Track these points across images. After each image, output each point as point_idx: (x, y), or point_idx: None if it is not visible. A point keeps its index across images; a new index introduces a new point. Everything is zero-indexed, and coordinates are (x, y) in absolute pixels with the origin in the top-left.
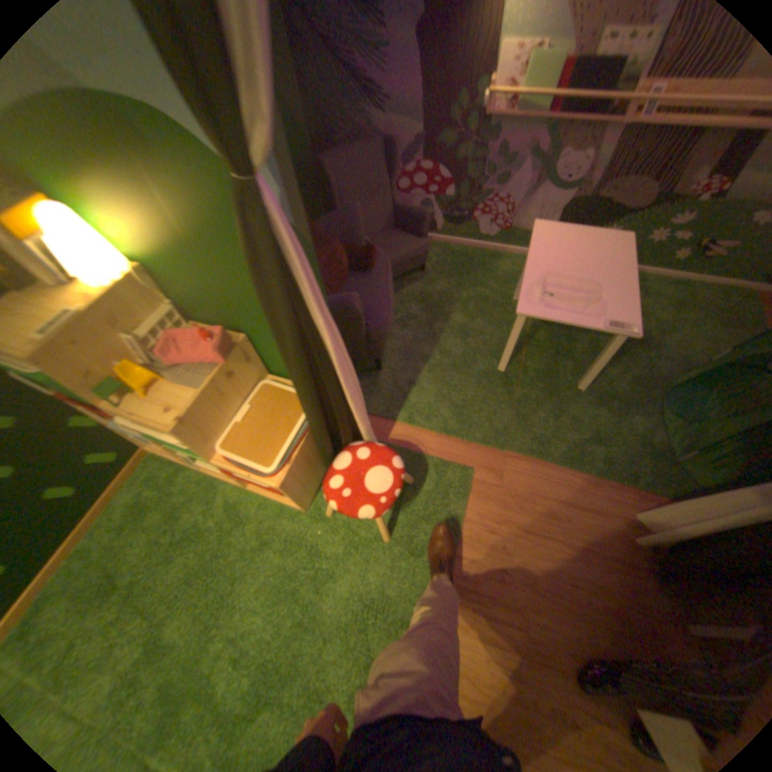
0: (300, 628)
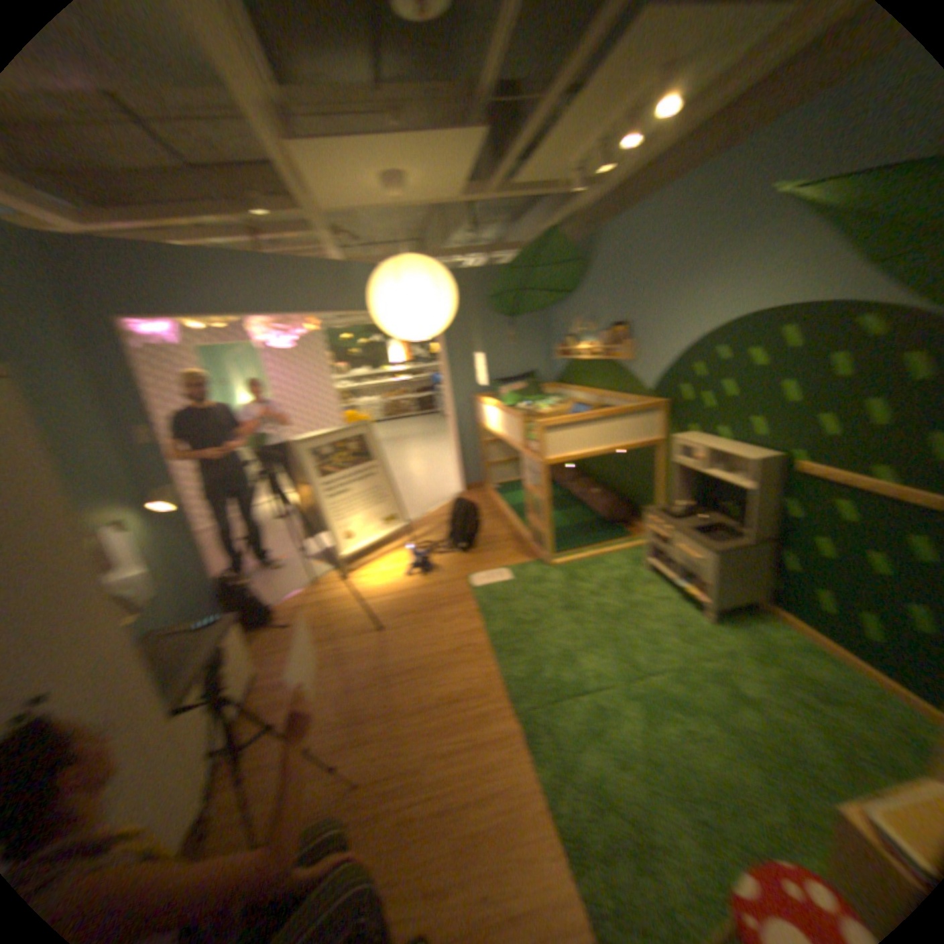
0: (681, 788)
